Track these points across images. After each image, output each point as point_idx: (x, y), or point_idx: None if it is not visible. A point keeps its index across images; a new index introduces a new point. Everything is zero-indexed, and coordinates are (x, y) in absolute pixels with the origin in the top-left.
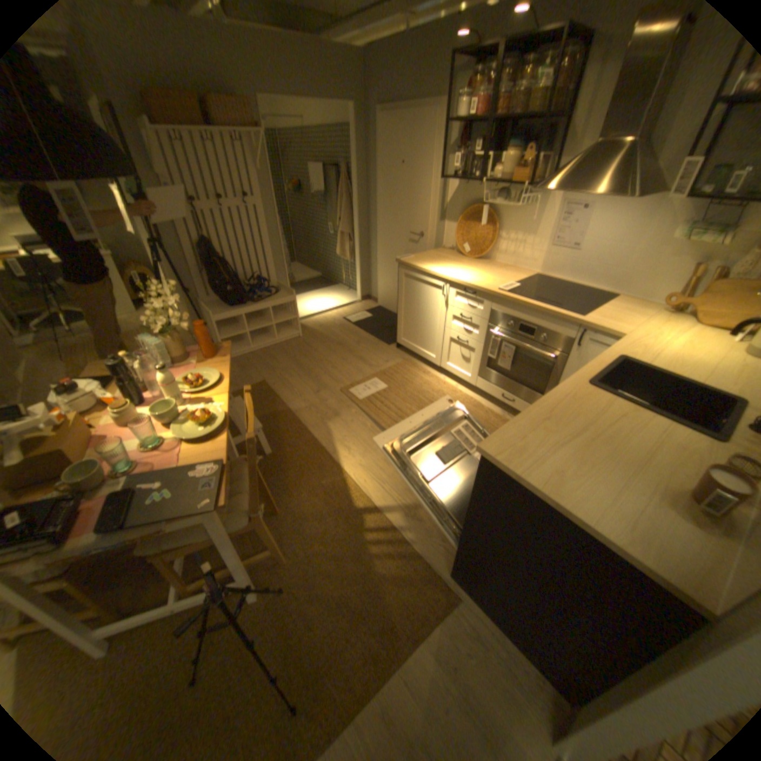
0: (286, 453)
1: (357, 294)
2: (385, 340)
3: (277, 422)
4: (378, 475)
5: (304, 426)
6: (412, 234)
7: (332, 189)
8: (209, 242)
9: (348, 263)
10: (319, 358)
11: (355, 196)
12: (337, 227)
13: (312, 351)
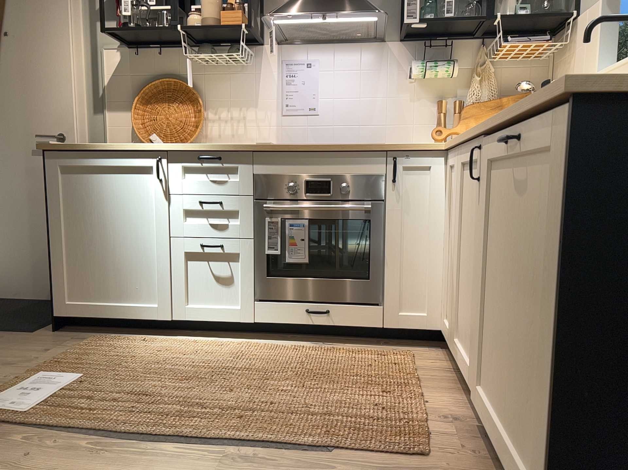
0: None
1: None
2: (18, 329)
3: None
4: None
5: None
6: (41, 137)
7: None
8: None
9: None
10: None
11: None
12: None
13: None
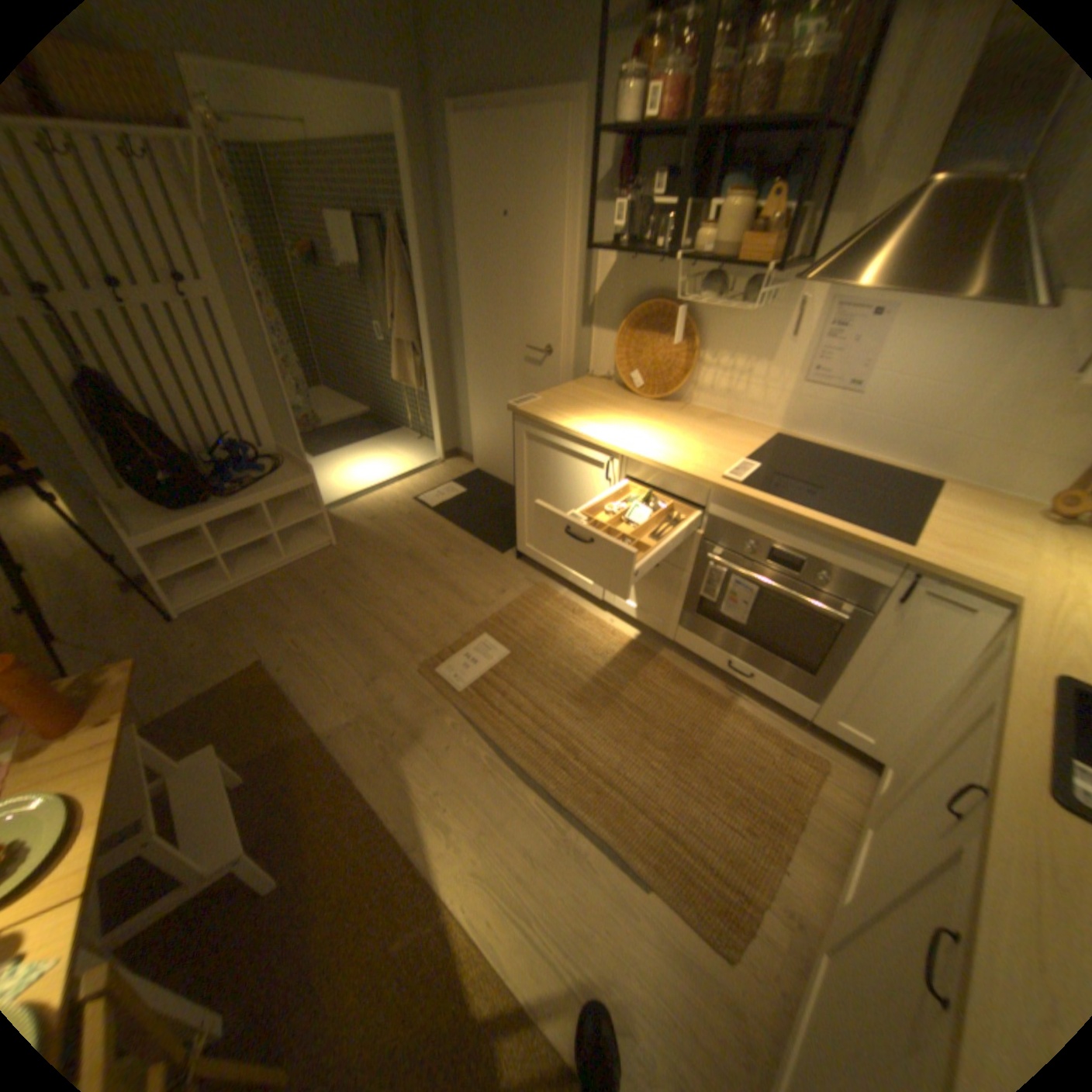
0: (308, 868)
1: (436, 448)
2: (496, 543)
3: (287, 775)
4: (516, 900)
5: (346, 779)
6: (531, 349)
7: (375, 260)
8: (104, 381)
9: (416, 394)
10: (374, 594)
11: (420, 275)
12: (390, 330)
13: (359, 579)
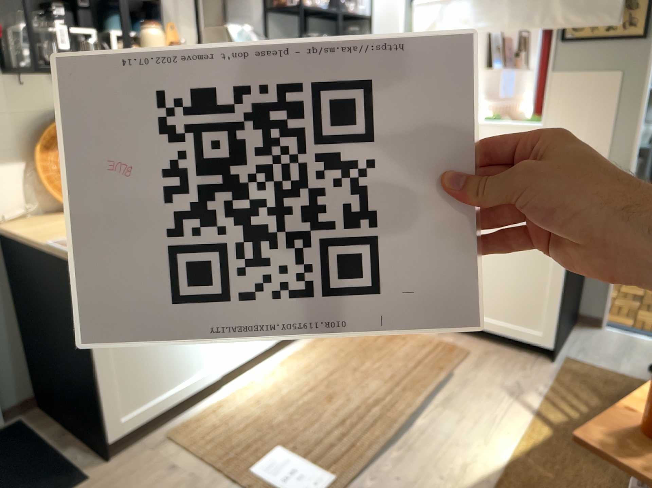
0: None
1: None
2: None
3: None
4: (489, 424)
5: None
6: None
7: None
8: None
9: None
10: None
11: None
12: None
13: None
